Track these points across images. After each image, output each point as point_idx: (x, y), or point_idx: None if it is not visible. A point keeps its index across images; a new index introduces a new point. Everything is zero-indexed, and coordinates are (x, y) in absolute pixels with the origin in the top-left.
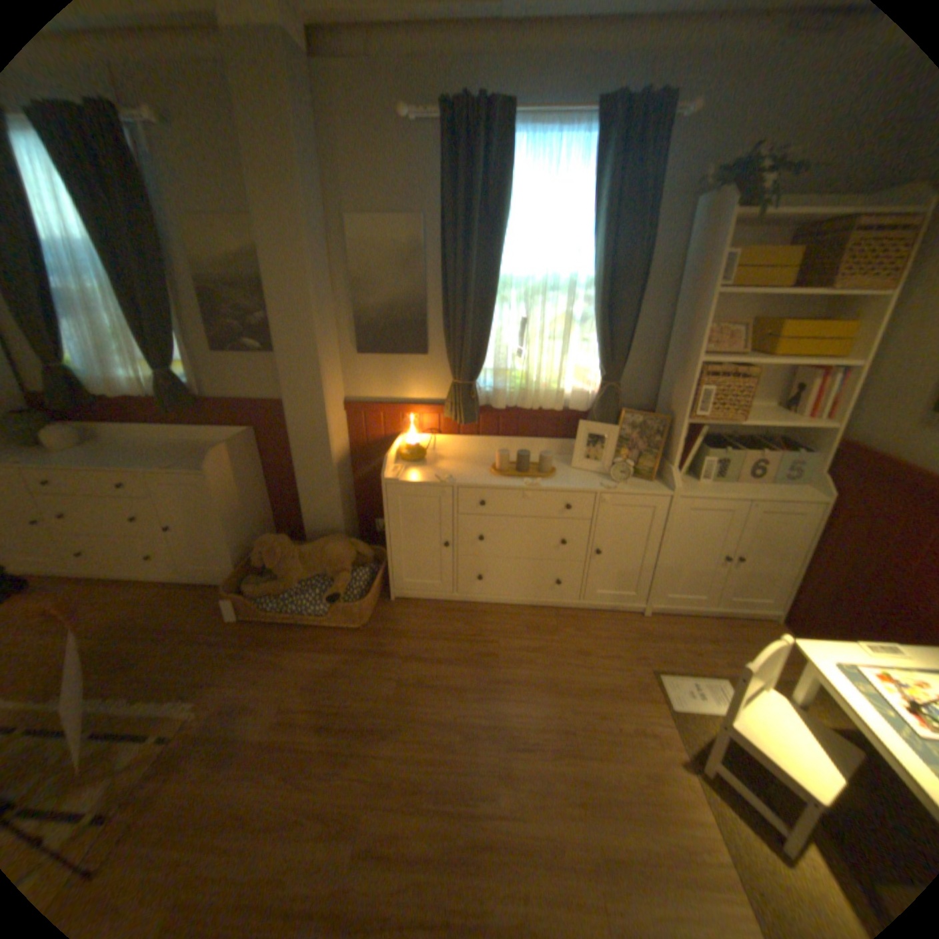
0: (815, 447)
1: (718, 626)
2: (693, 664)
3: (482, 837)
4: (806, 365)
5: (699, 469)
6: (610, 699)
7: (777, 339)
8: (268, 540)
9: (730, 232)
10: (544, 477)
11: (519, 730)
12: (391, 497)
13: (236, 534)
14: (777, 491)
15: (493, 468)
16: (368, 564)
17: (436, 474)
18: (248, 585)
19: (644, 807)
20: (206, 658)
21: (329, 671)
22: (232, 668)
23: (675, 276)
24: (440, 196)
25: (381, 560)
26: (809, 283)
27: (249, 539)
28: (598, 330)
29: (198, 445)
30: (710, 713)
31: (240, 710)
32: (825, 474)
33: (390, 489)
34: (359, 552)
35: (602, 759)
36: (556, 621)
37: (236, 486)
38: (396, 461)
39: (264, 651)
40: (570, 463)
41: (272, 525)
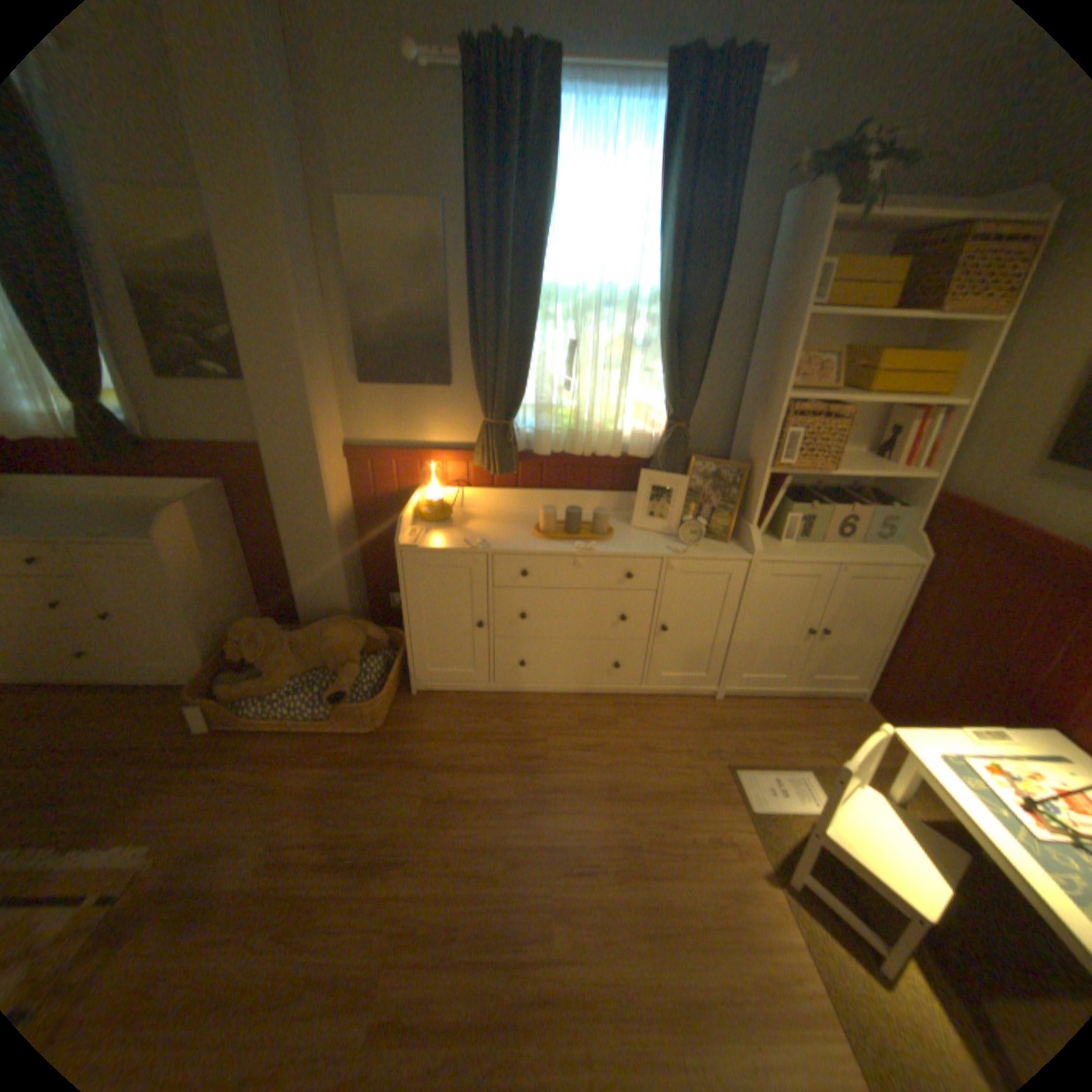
0: (910, 500)
1: (798, 708)
2: (772, 754)
3: (534, 990)
4: (902, 404)
5: (781, 527)
6: (680, 803)
7: (874, 372)
8: (248, 625)
9: (829, 236)
10: (600, 539)
11: (575, 850)
12: (409, 568)
13: (205, 618)
14: (869, 553)
15: (537, 528)
16: (383, 650)
17: (465, 538)
18: (223, 684)
19: (724, 933)
20: (168, 782)
21: (334, 789)
22: (203, 793)
23: (757, 292)
24: (465, 174)
25: (398, 645)
26: (913, 304)
27: (224, 623)
28: (666, 358)
29: (146, 502)
30: (794, 812)
31: (216, 849)
32: (921, 532)
33: (408, 557)
34: (370, 636)
35: (674, 879)
36: (615, 710)
37: (202, 556)
38: (414, 521)
39: (247, 768)
40: (630, 522)
41: (255, 604)
